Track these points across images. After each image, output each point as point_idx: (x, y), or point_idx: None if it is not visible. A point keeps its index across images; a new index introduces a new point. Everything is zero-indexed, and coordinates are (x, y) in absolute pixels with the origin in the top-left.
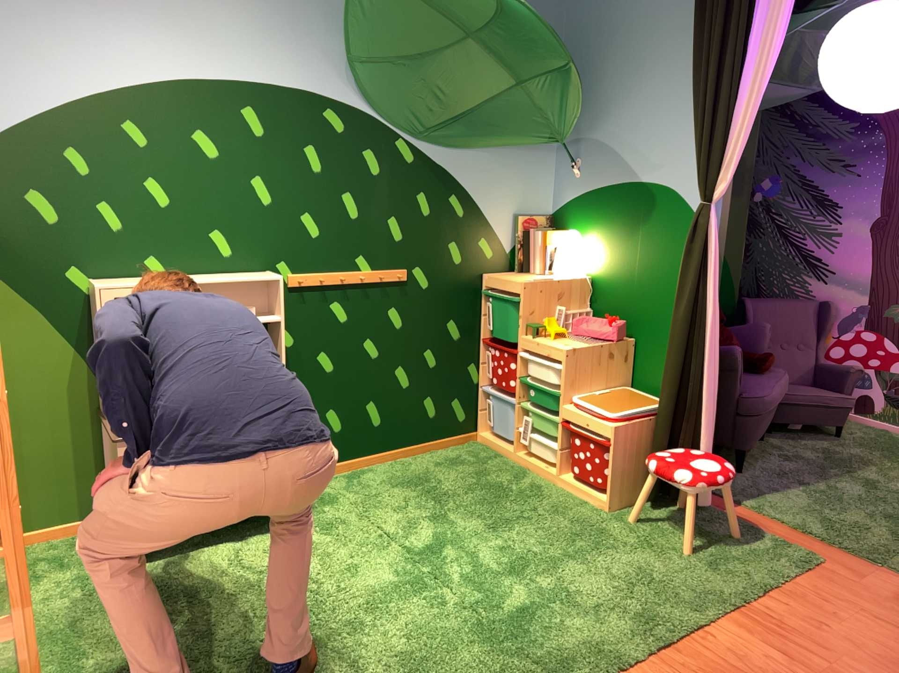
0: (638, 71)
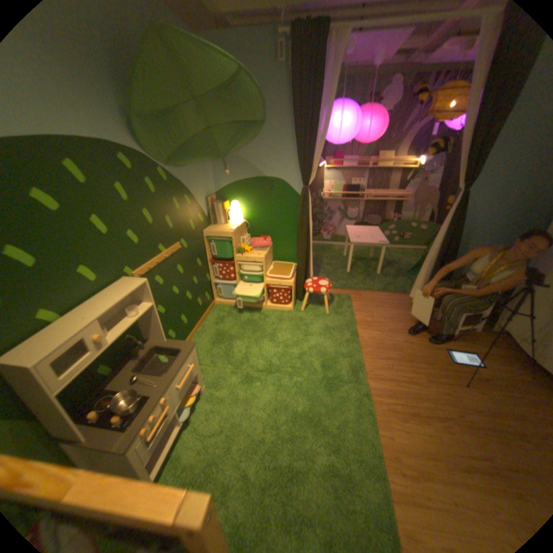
0: None
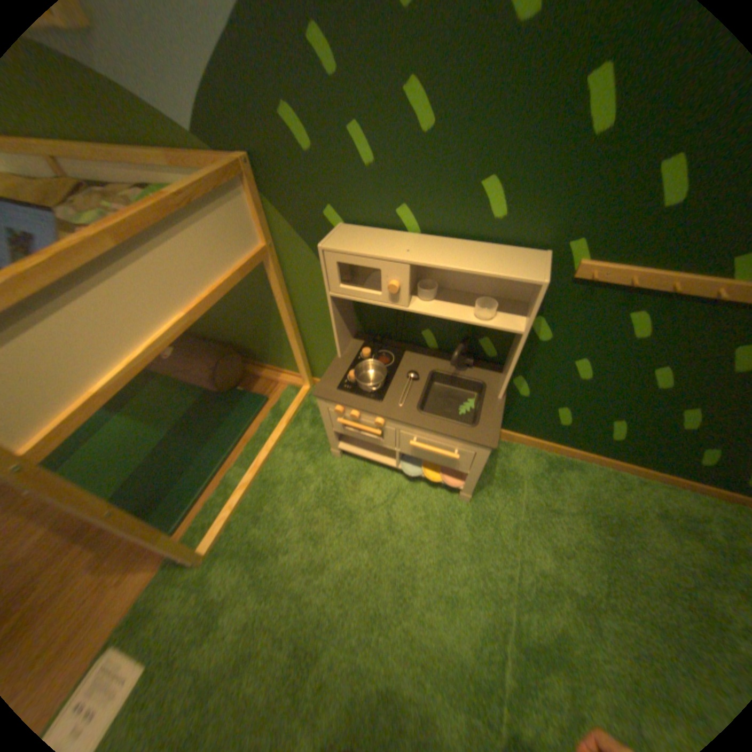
0: None
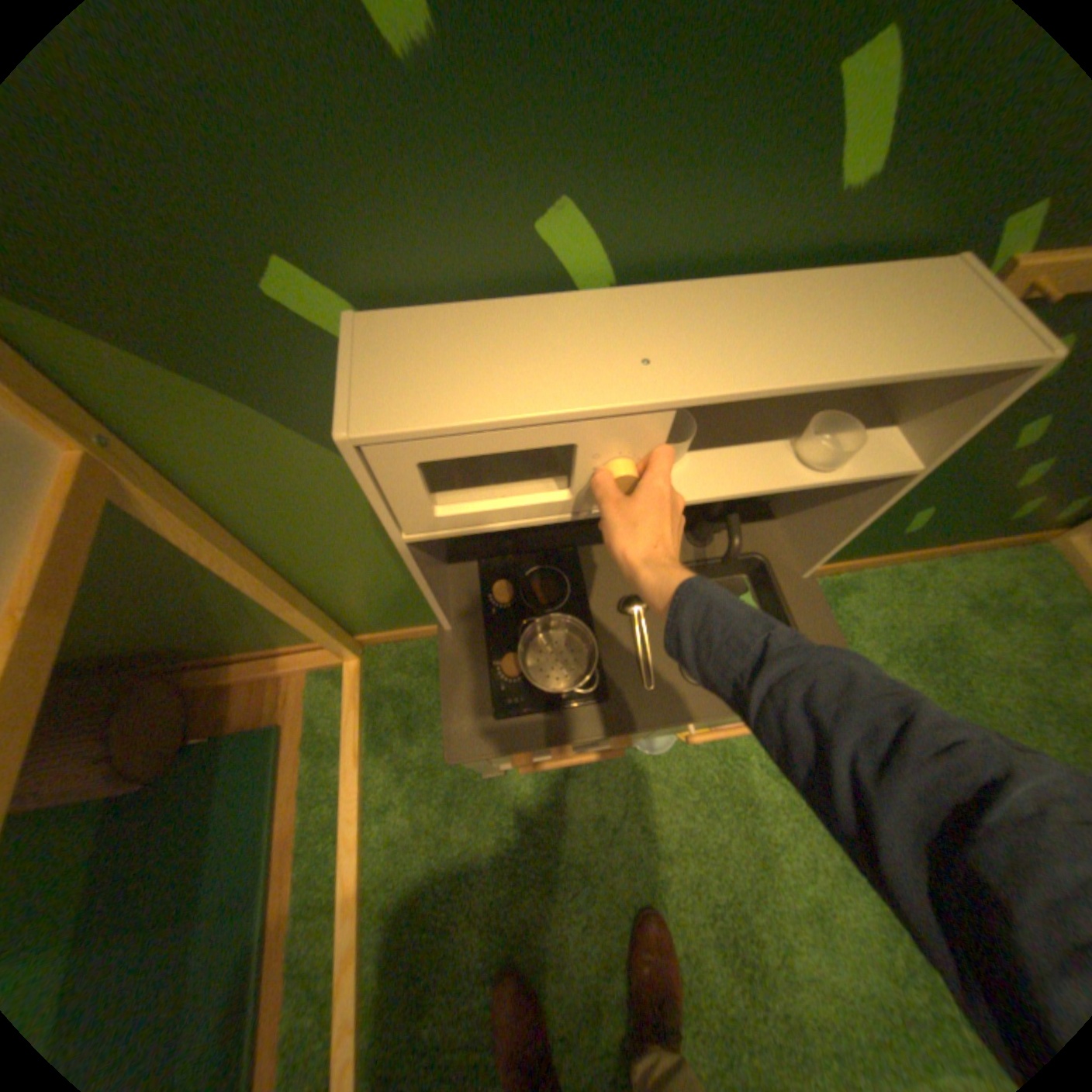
0: None
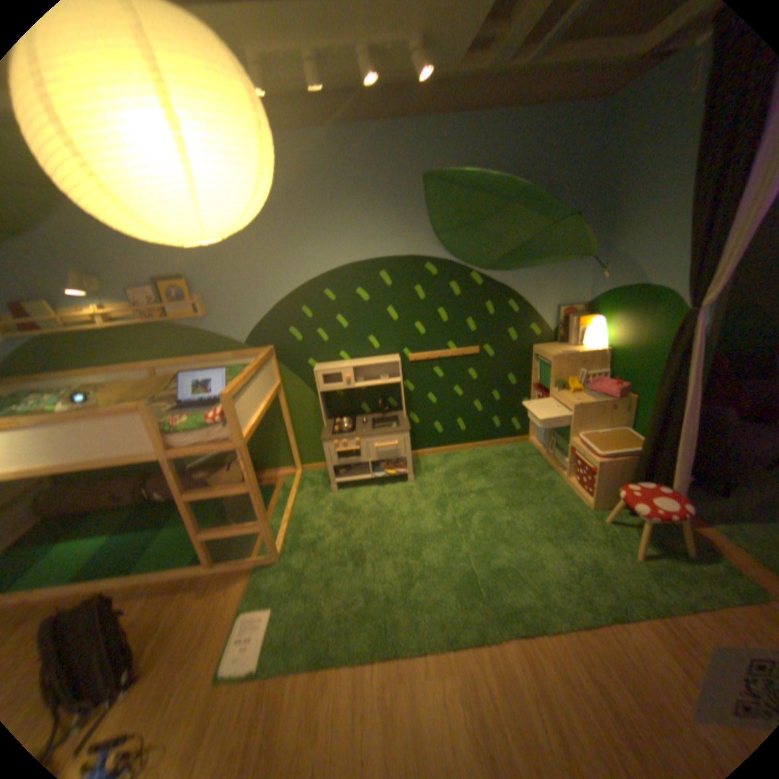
0: (655, 197)
